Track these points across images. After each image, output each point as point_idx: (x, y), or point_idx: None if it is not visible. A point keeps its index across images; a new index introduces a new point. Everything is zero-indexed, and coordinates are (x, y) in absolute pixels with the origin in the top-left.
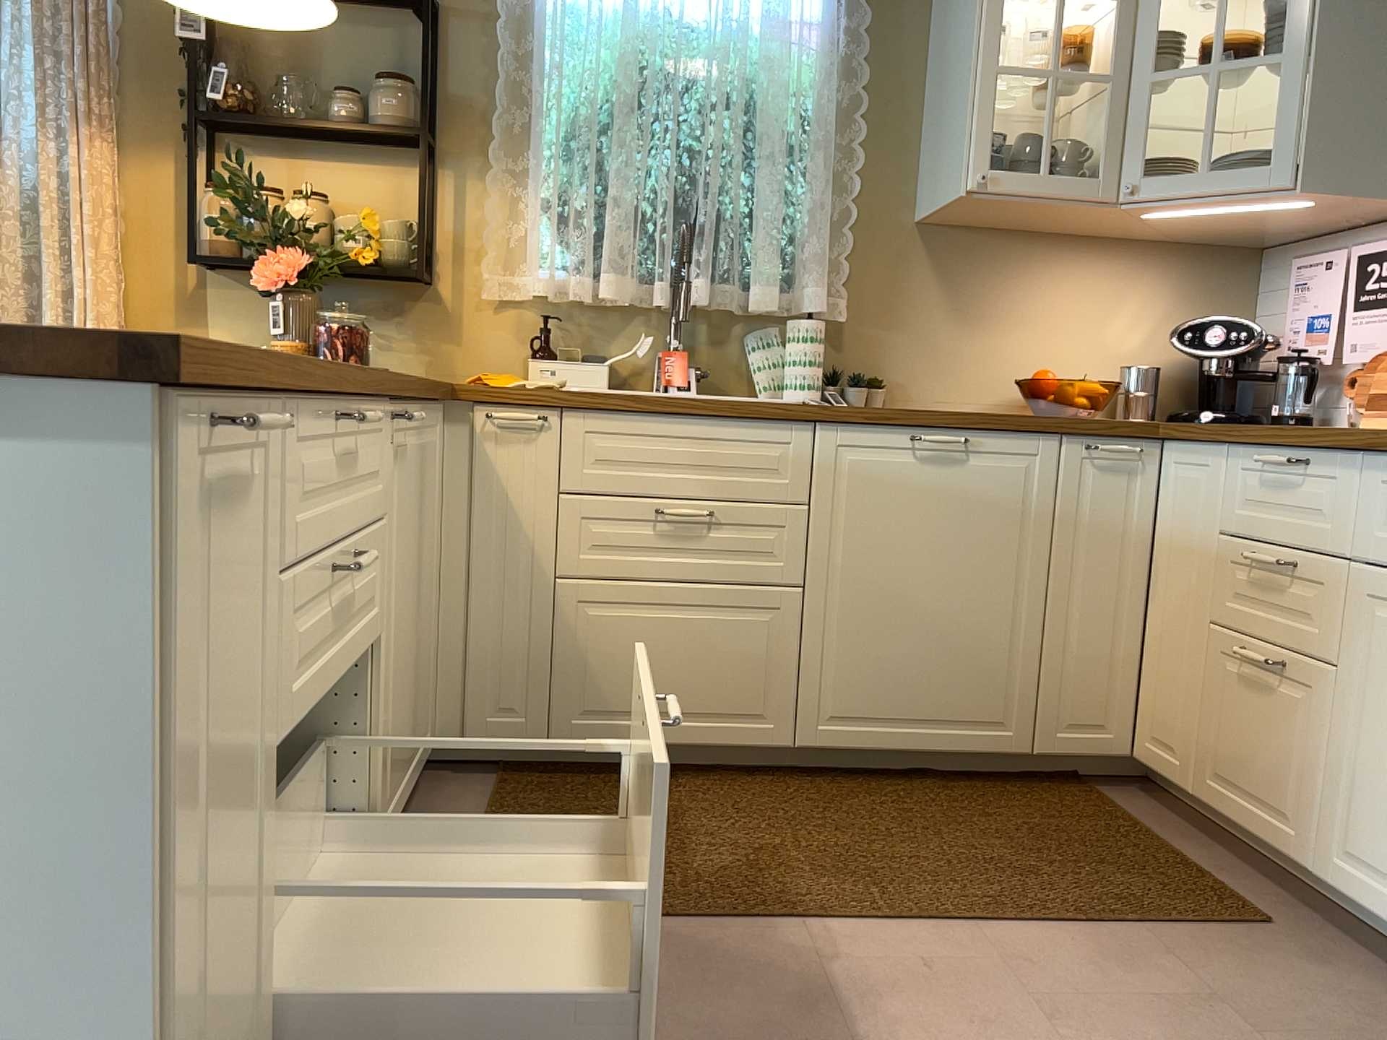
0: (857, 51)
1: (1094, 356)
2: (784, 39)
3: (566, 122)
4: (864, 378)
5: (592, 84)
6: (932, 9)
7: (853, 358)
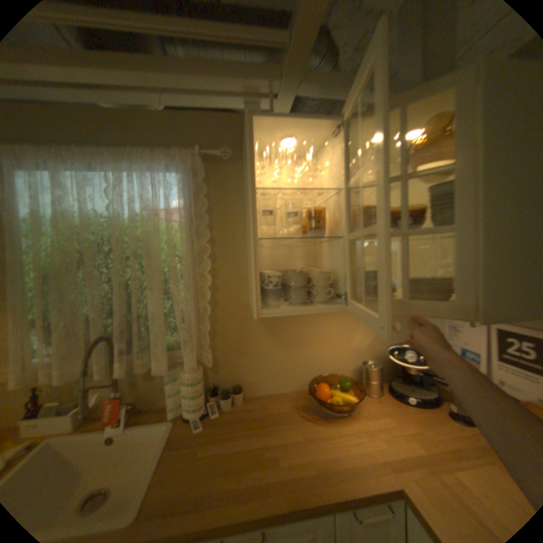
0: (201, 223)
1: (348, 354)
2: (156, 221)
3: (36, 278)
4: (227, 394)
5: (44, 257)
6: (244, 195)
7: (224, 376)
